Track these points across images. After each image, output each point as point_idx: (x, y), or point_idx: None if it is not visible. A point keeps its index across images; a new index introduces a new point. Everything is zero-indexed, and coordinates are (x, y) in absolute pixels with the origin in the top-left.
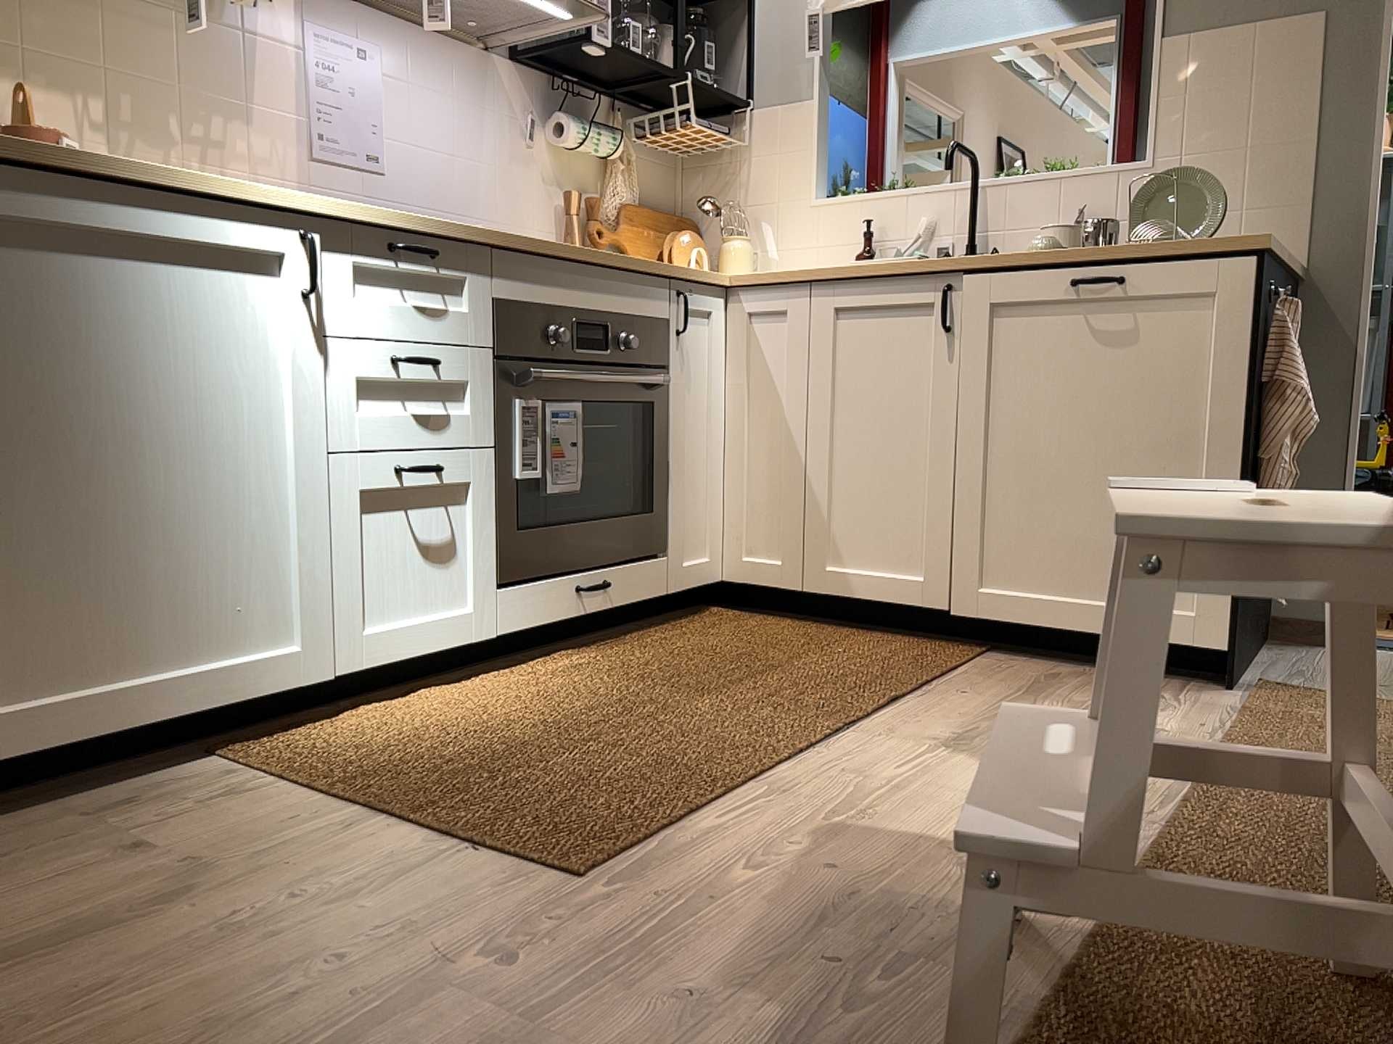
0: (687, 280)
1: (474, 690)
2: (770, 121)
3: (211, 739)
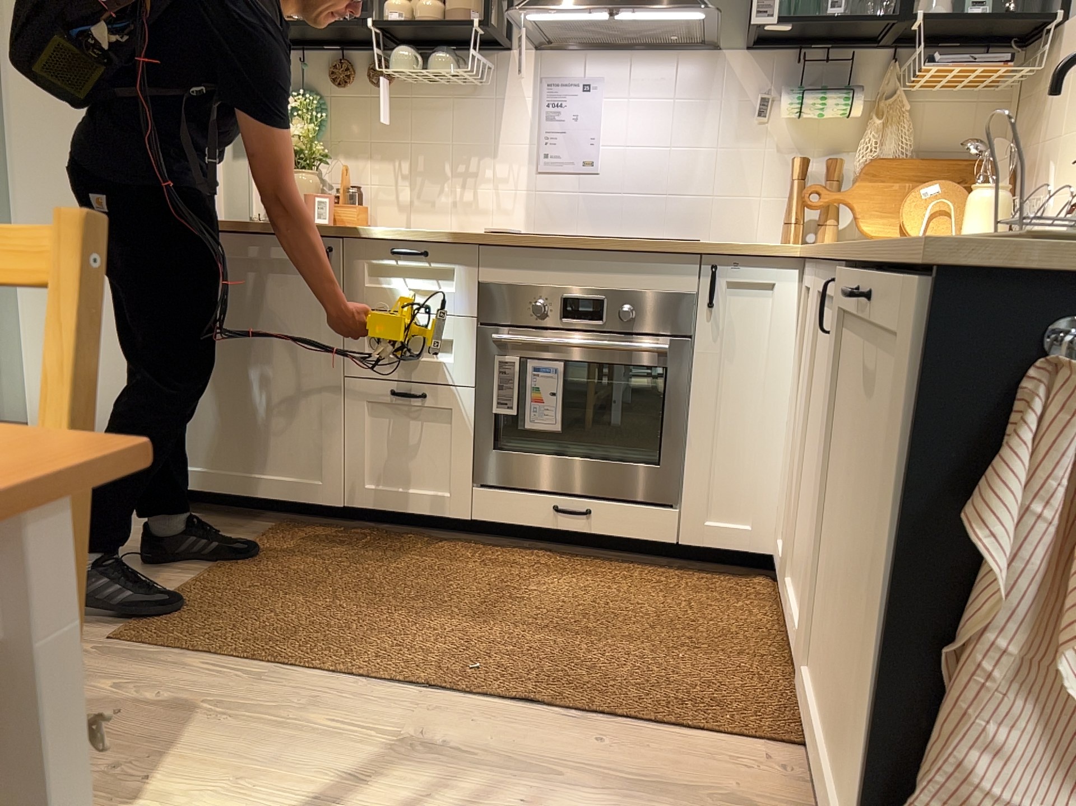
0: (727, 257)
1: (424, 550)
2: (1074, 32)
3: (301, 517)
